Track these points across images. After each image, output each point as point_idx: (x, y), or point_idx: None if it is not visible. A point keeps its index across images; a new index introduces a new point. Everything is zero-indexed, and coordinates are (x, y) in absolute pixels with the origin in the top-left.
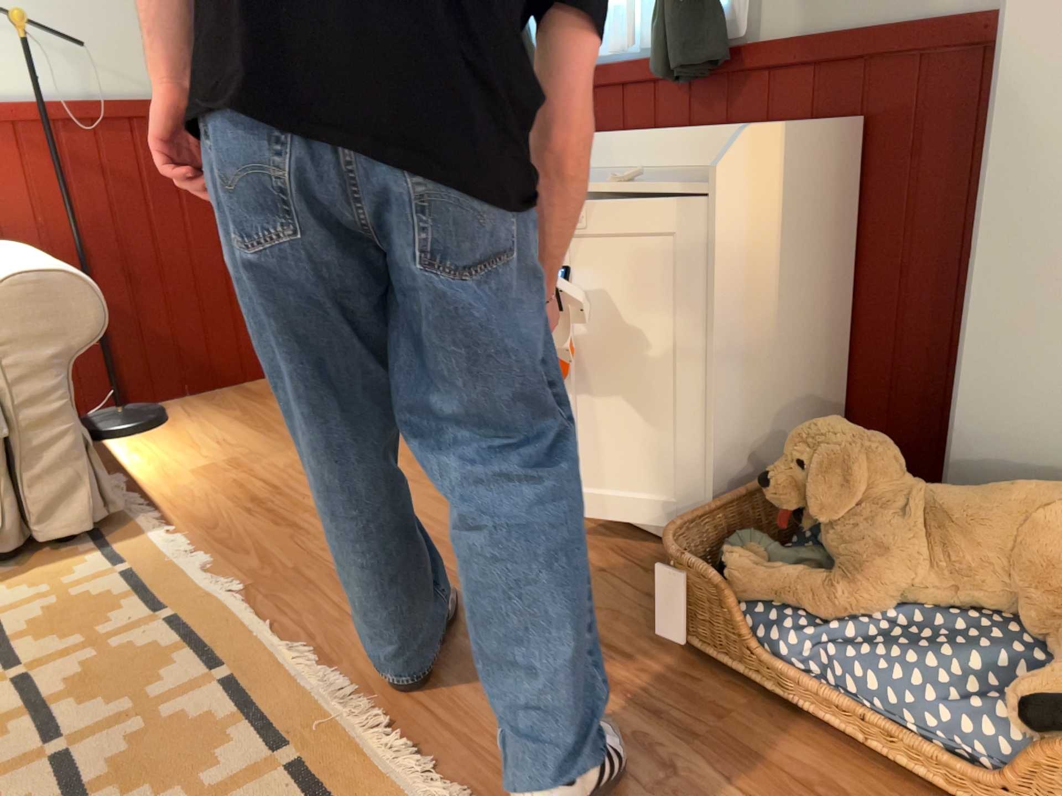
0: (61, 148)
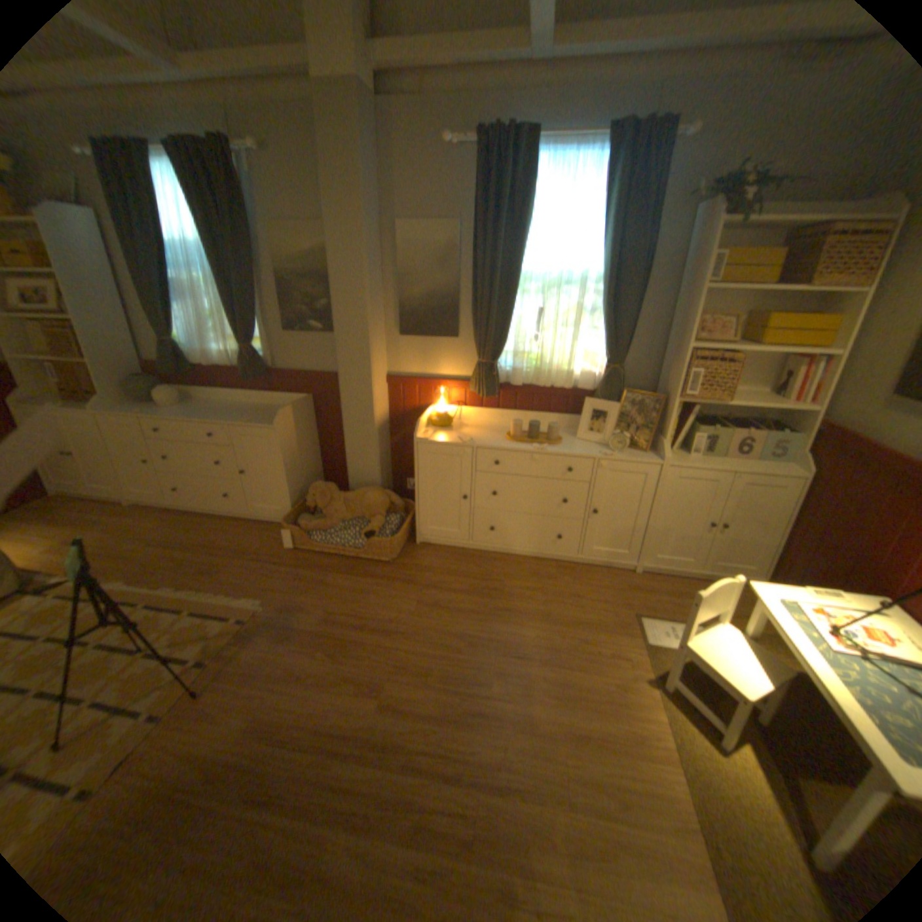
0: None
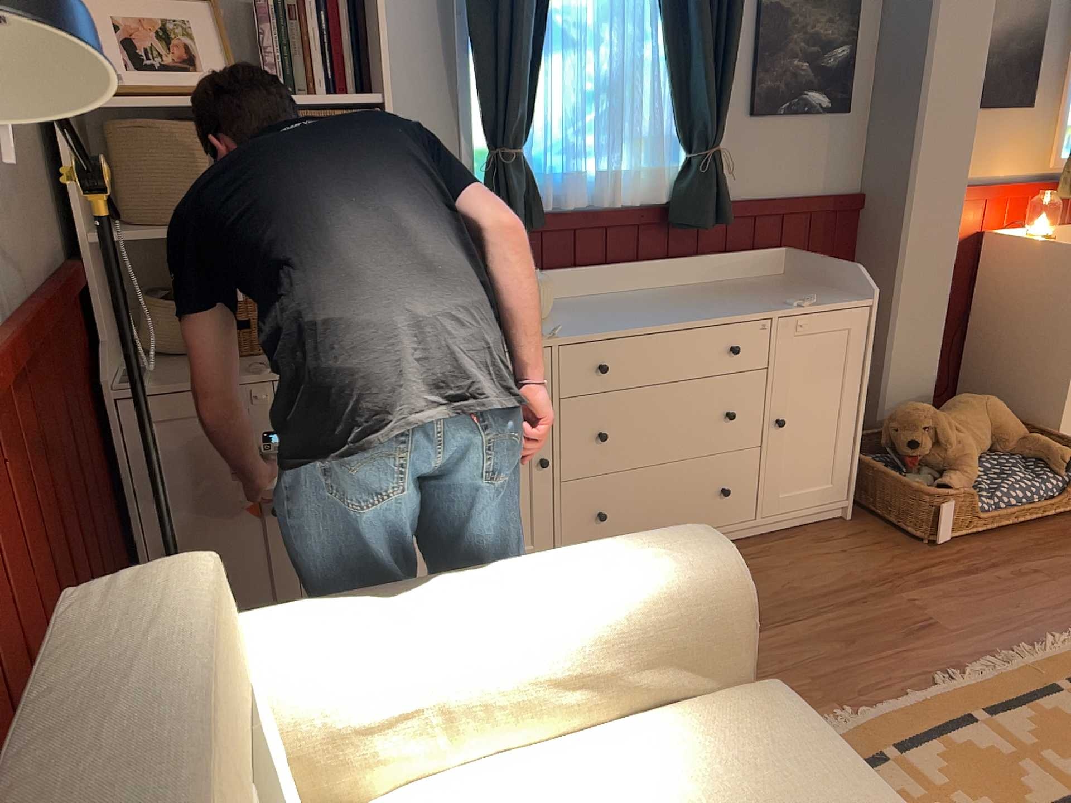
0: (8, 421)
